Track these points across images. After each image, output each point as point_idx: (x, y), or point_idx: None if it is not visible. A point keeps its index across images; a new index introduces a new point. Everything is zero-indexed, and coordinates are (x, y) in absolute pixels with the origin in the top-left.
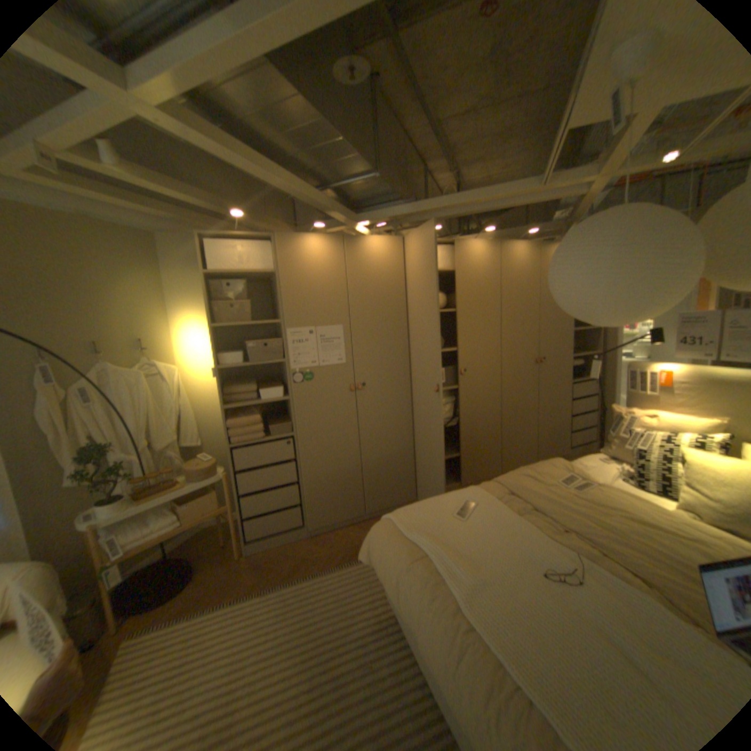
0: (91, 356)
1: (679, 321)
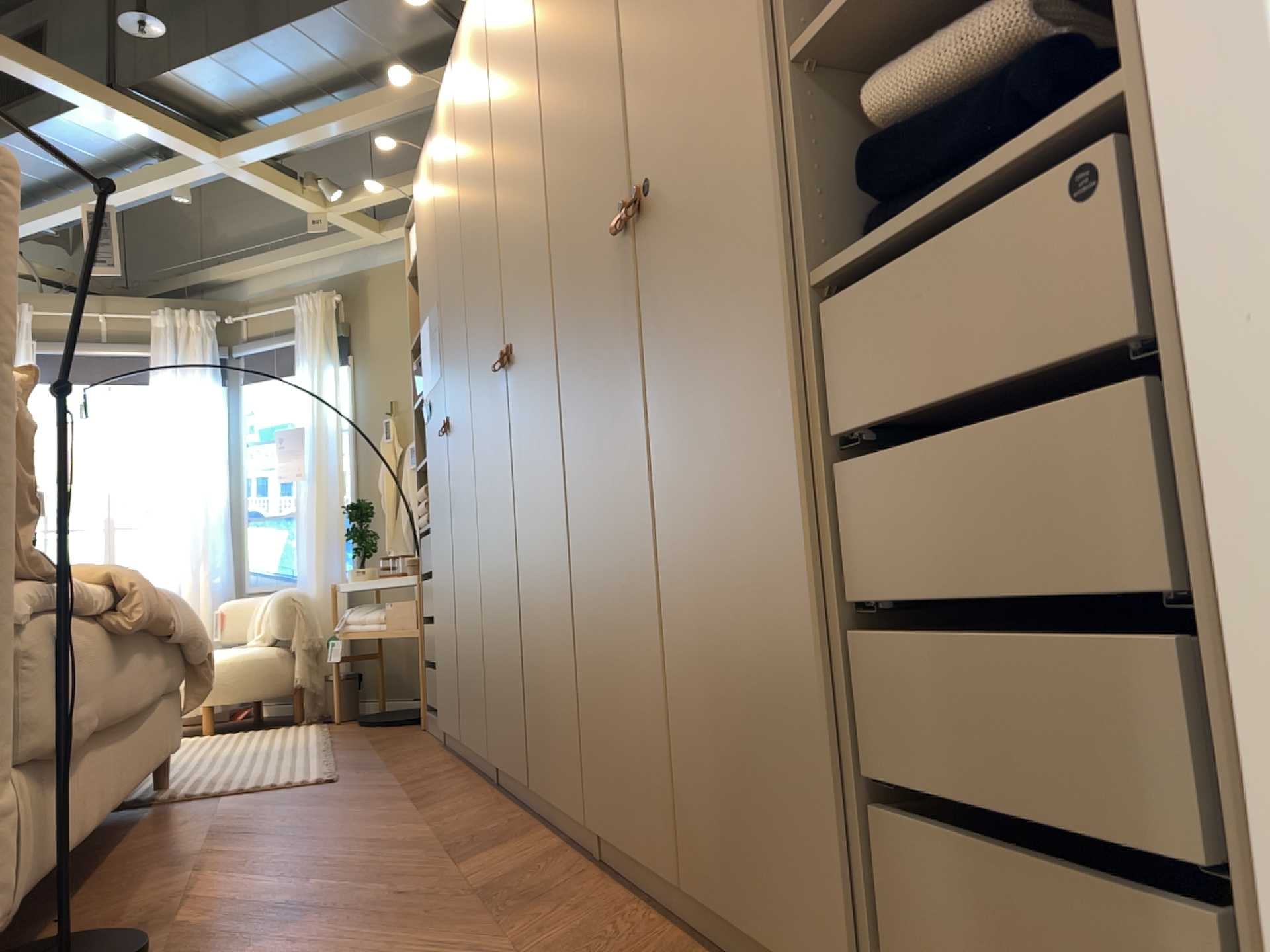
0: None
1: None
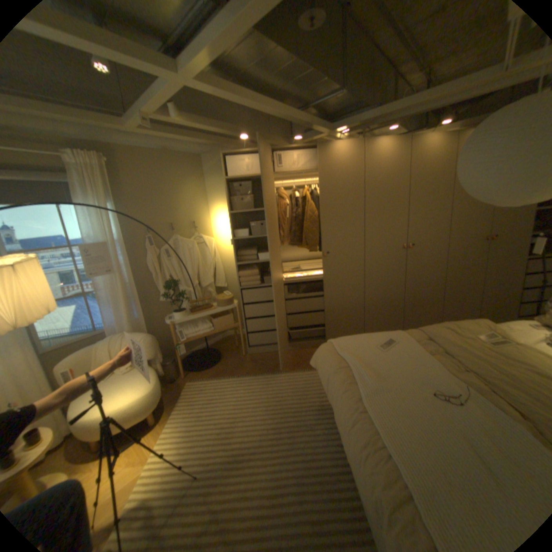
0: (170, 231)
1: None
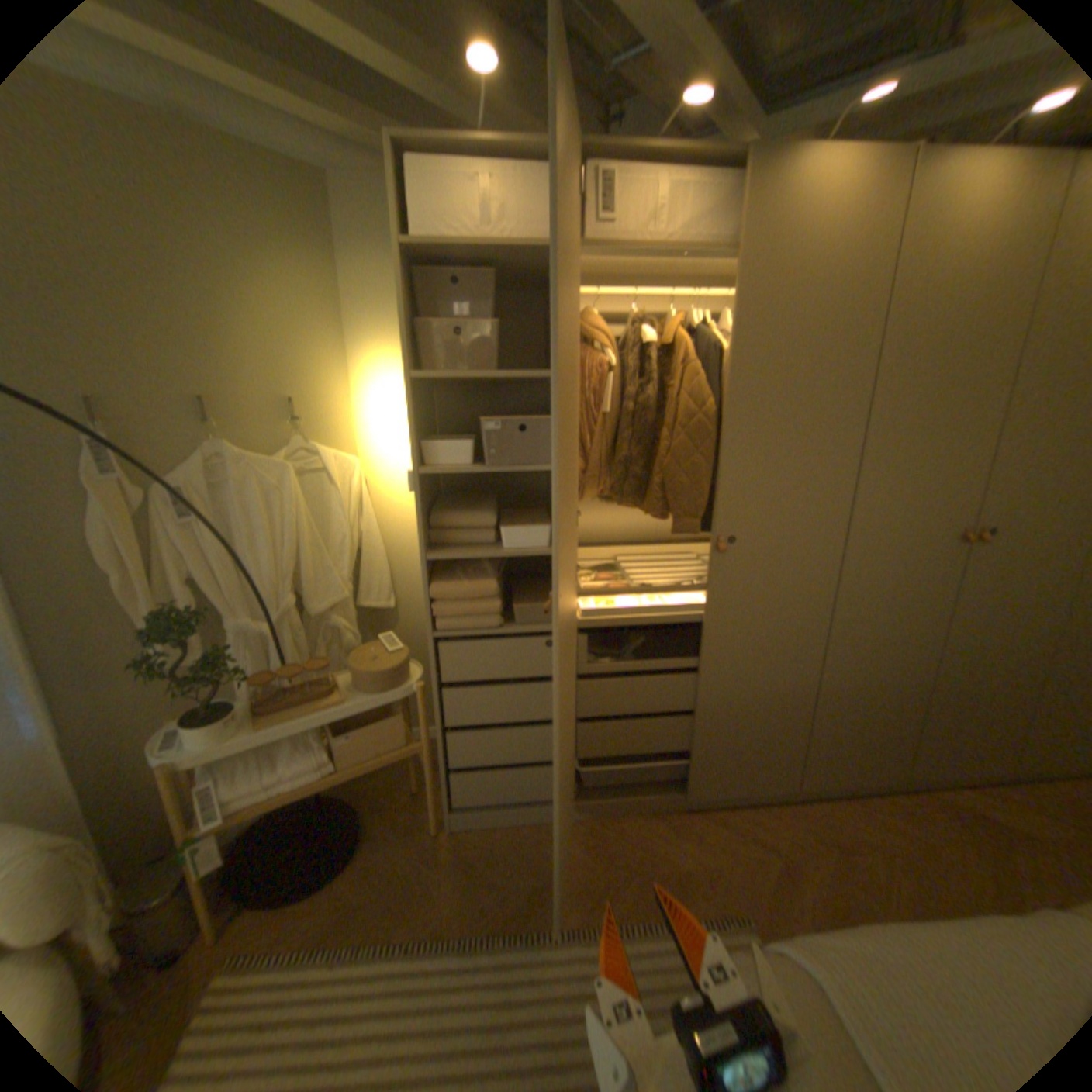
0: (196, 424)
1: None
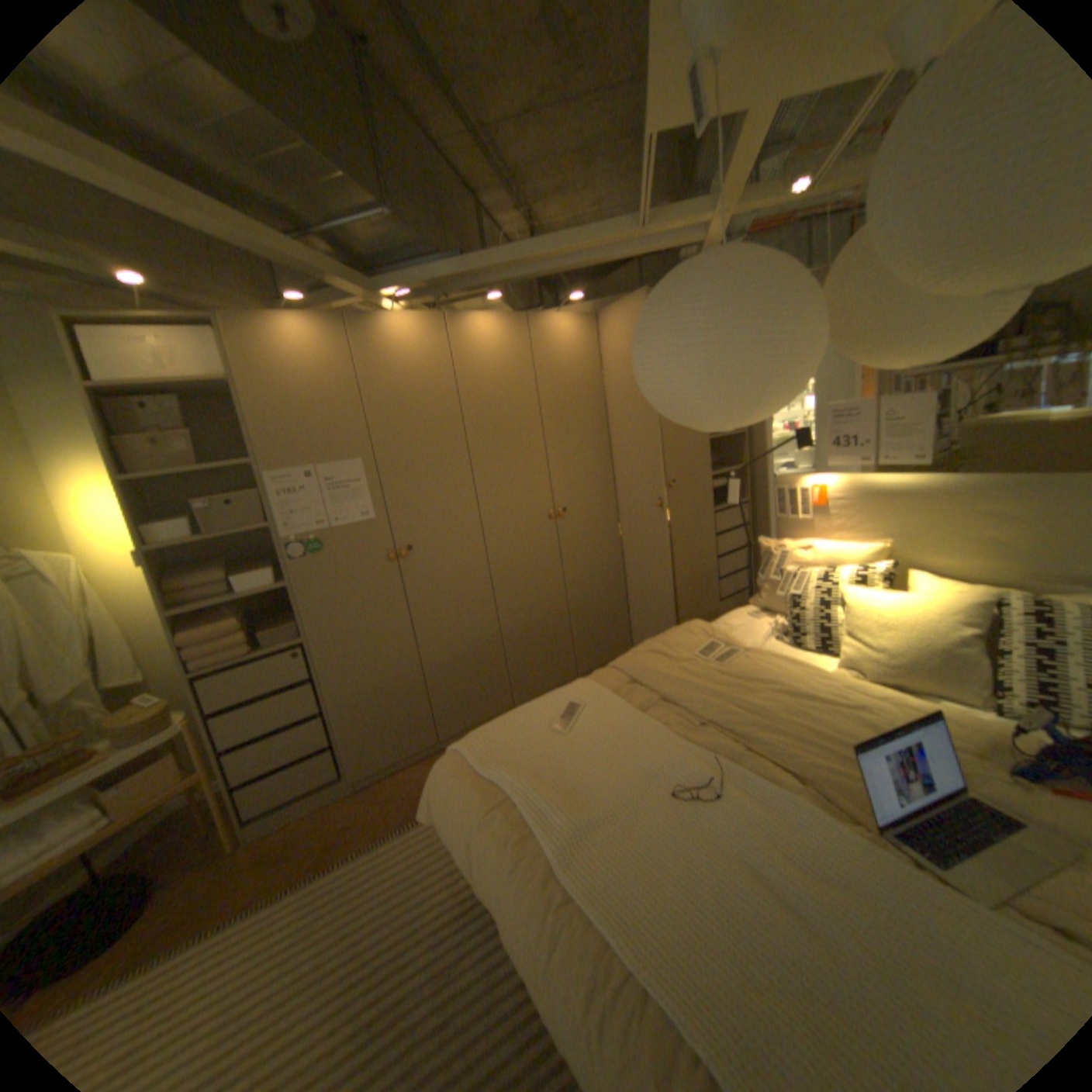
0: None
1: (828, 416)
